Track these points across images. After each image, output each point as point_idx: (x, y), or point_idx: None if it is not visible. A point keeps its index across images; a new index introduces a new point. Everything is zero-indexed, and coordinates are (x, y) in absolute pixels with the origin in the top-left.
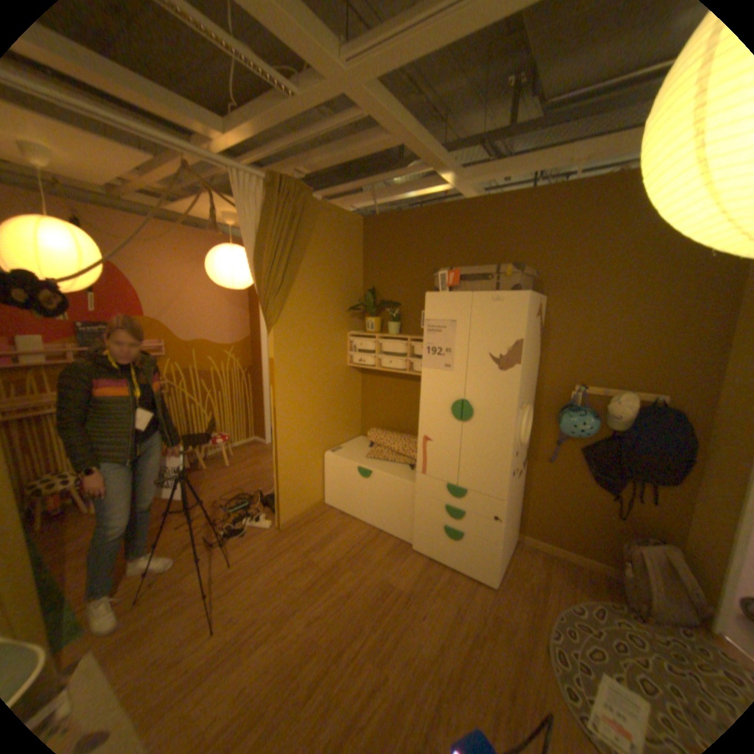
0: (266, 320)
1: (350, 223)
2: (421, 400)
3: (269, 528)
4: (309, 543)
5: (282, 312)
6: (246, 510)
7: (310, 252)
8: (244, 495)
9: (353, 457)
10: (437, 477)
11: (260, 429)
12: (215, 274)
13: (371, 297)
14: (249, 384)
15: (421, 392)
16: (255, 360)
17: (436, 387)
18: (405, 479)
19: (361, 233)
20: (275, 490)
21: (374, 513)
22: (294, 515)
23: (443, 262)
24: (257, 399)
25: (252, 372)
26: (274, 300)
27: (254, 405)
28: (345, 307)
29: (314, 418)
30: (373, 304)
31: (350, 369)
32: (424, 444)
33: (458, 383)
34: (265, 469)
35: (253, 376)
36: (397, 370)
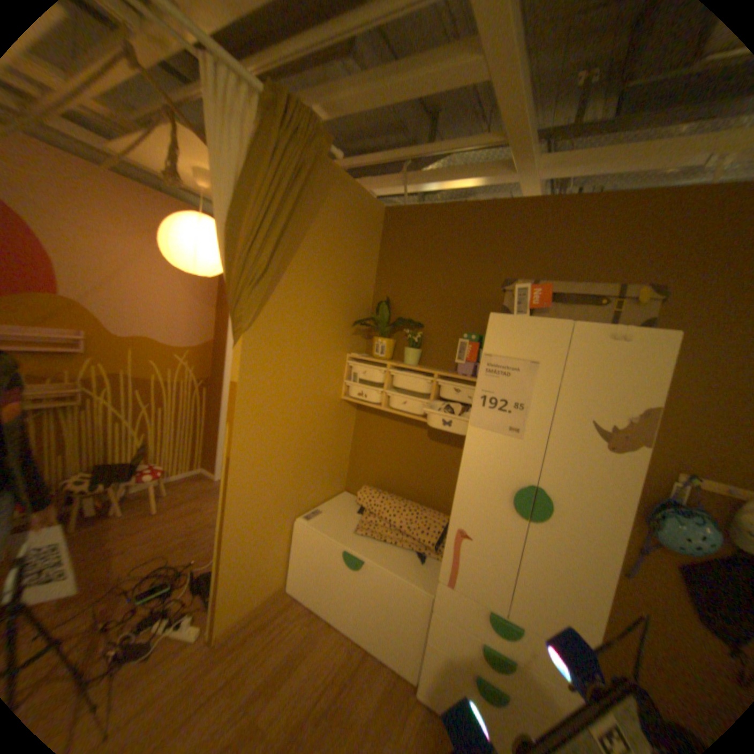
0: (234, 322)
1: (370, 209)
2: (461, 472)
3: (195, 639)
4: (256, 676)
5: (261, 313)
6: (166, 597)
7: (315, 233)
8: (168, 567)
9: (337, 530)
10: (474, 596)
11: (211, 460)
12: (172, 248)
13: (387, 311)
14: (205, 400)
15: (463, 461)
16: (216, 371)
17: (491, 459)
18: (414, 581)
19: (381, 226)
20: (213, 582)
21: (360, 622)
22: (237, 618)
23: (493, 277)
24: (212, 420)
25: (211, 385)
26: (251, 292)
27: (207, 428)
28: (349, 319)
29: (287, 470)
30: (388, 320)
31: (344, 402)
32: (458, 542)
33: (532, 458)
34: (207, 521)
35: (211, 390)
36: (413, 414)
